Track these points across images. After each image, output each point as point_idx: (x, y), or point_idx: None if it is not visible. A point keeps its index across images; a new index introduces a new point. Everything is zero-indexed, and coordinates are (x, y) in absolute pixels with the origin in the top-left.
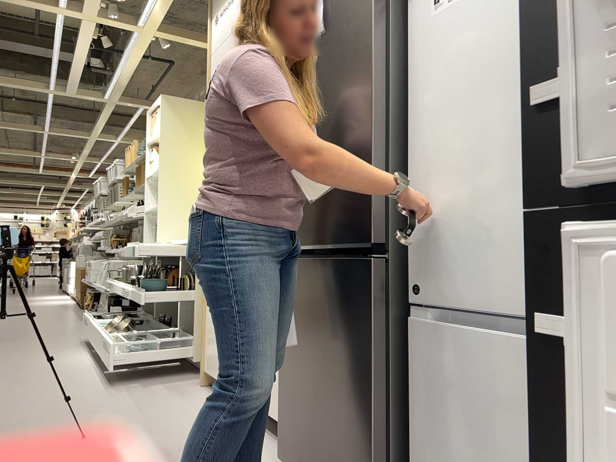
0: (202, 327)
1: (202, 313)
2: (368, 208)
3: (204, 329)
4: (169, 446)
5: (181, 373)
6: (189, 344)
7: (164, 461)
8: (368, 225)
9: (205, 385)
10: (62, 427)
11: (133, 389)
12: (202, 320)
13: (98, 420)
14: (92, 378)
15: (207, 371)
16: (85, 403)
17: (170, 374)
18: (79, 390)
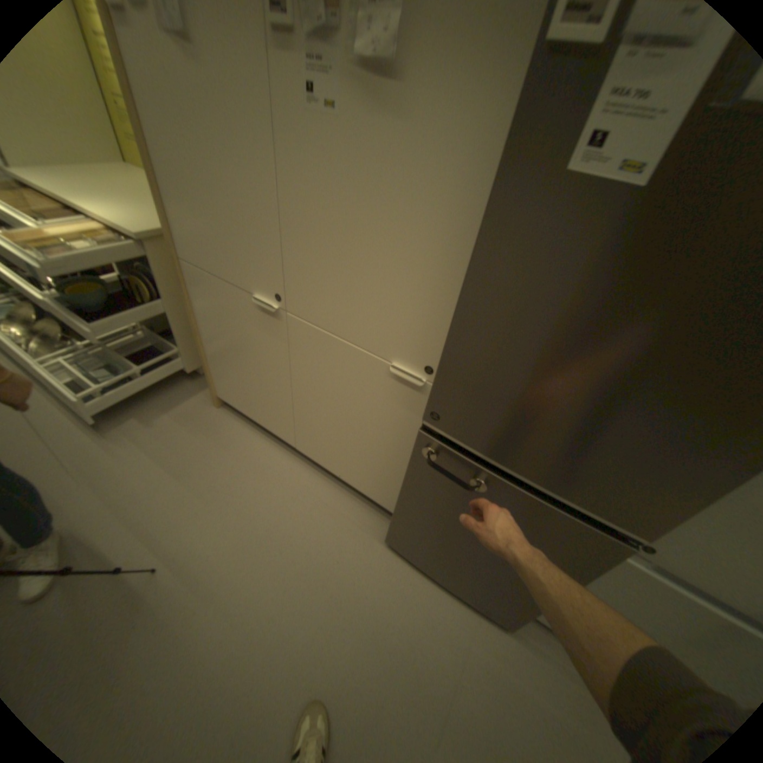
0: (202, 358)
1: (198, 344)
2: (673, 513)
3: (207, 361)
4: (262, 544)
5: (175, 384)
6: (174, 353)
7: (276, 574)
8: (656, 524)
9: (221, 405)
10: (102, 552)
11: (138, 435)
12: (200, 351)
13: (140, 518)
14: (57, 418)
15: (224, 398)
16: (93, 485)
17: (162, 387)
18: (60, 456)
